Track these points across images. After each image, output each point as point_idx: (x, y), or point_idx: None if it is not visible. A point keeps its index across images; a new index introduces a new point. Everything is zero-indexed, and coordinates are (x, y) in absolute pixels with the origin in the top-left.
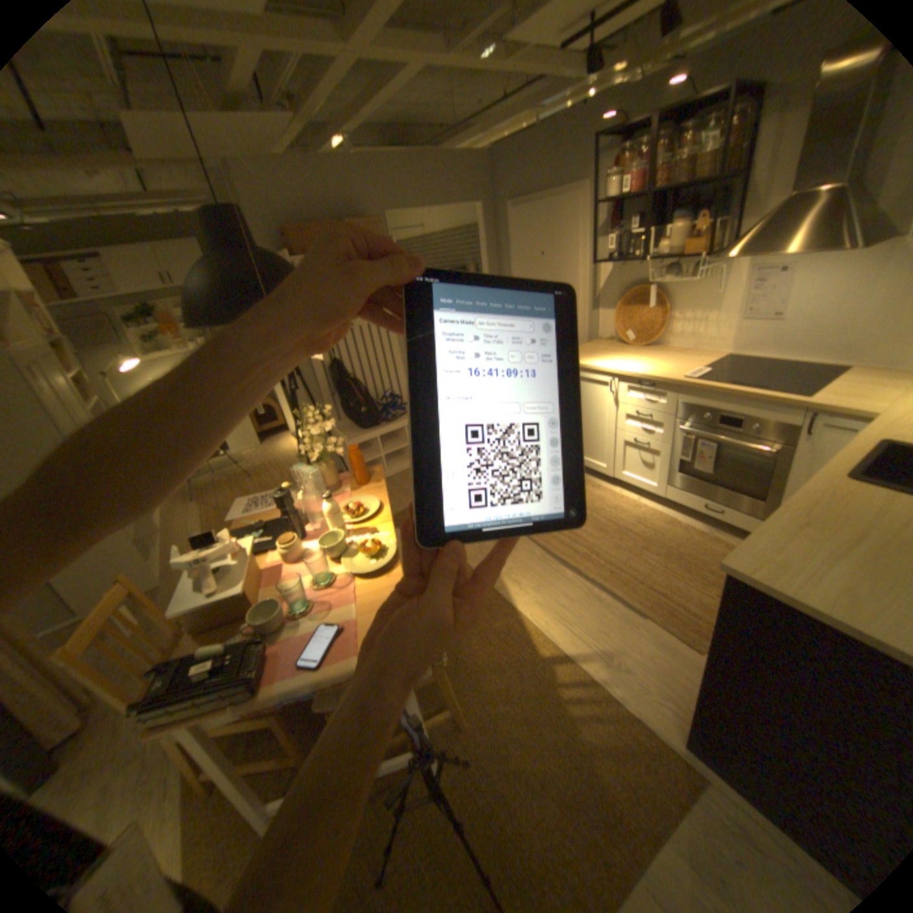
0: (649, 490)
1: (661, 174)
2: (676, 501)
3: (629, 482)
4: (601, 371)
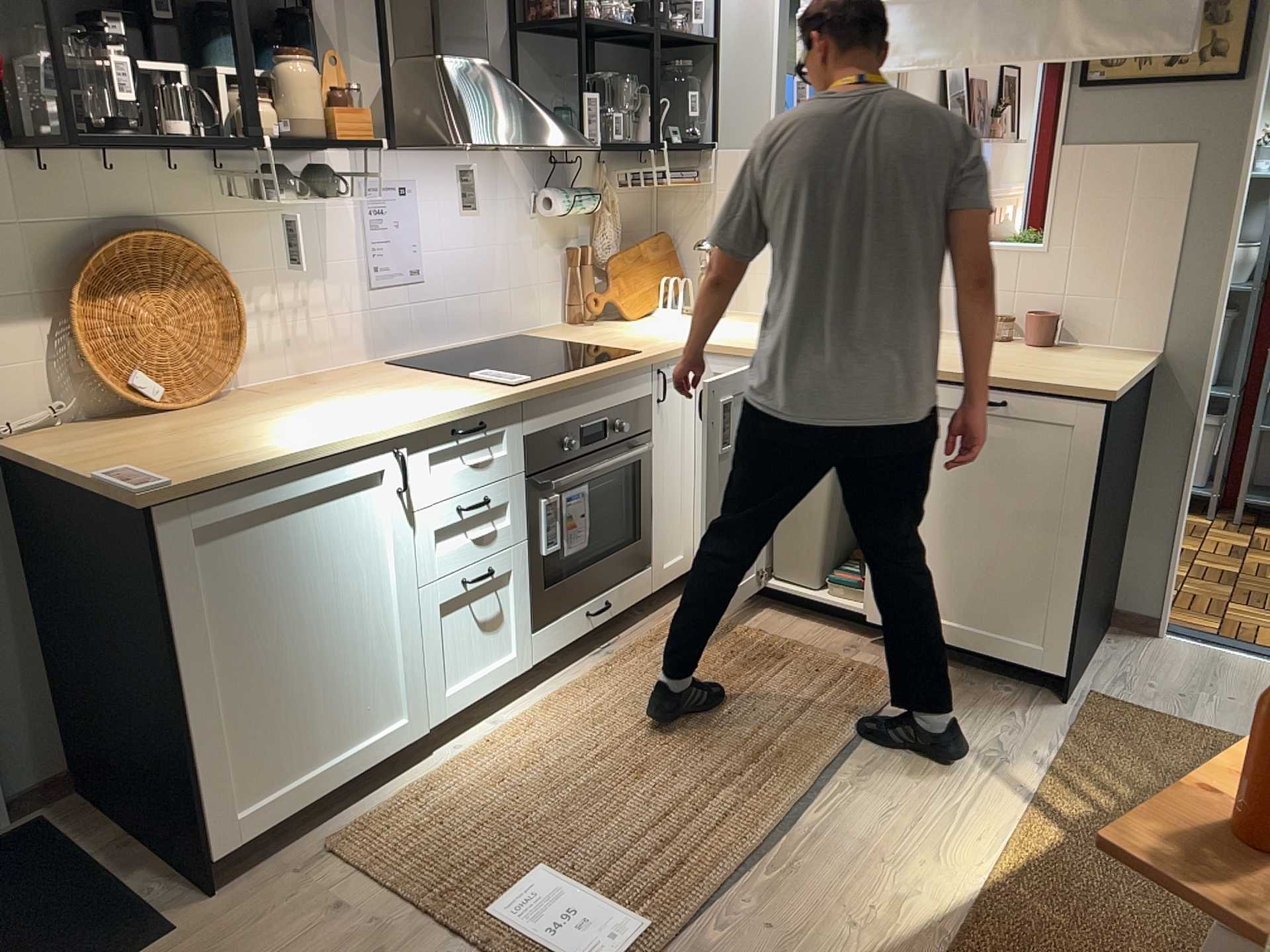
0: (506, 681)
1: None
2: (551, 653)
3: (468, 704)
4: (363, 447)
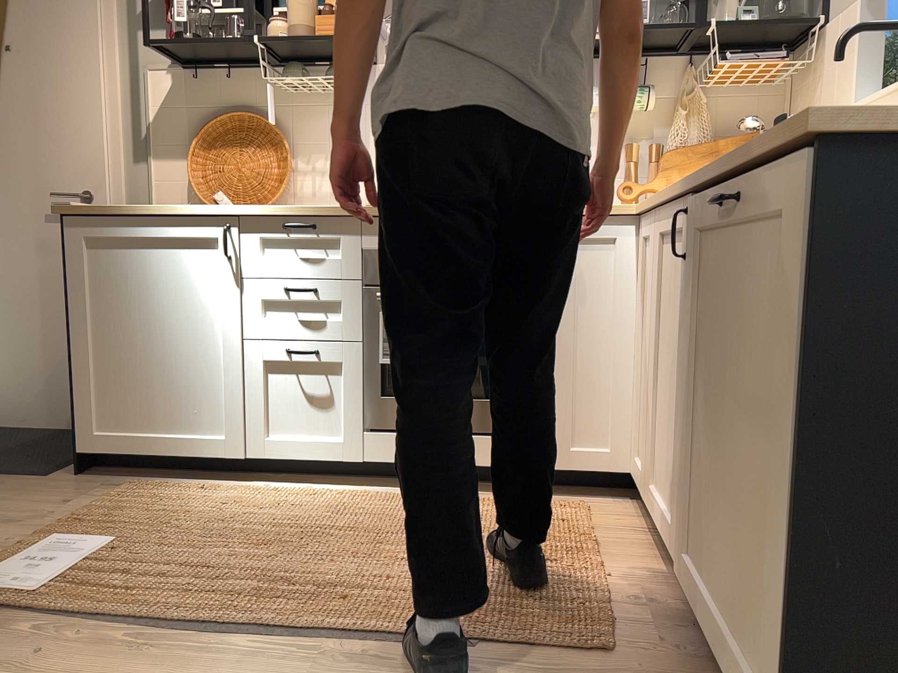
0: (328, 459)
1: None
2: (386, 461)
3: (284, 457)
4: (199, 216)
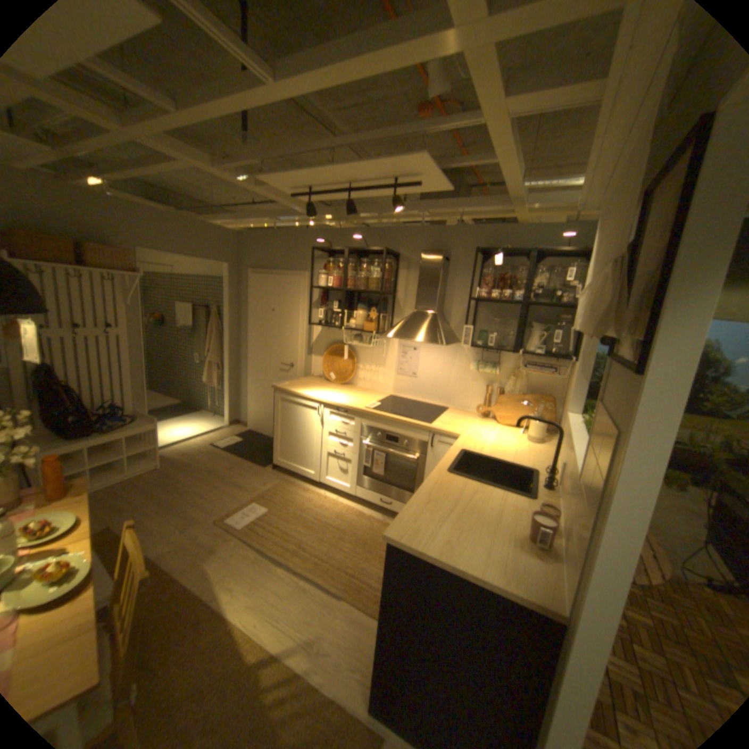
0: (344, 490)
1: (350, 281)
2: (362, 497)
3: (330, 485)
4: (312, 399)
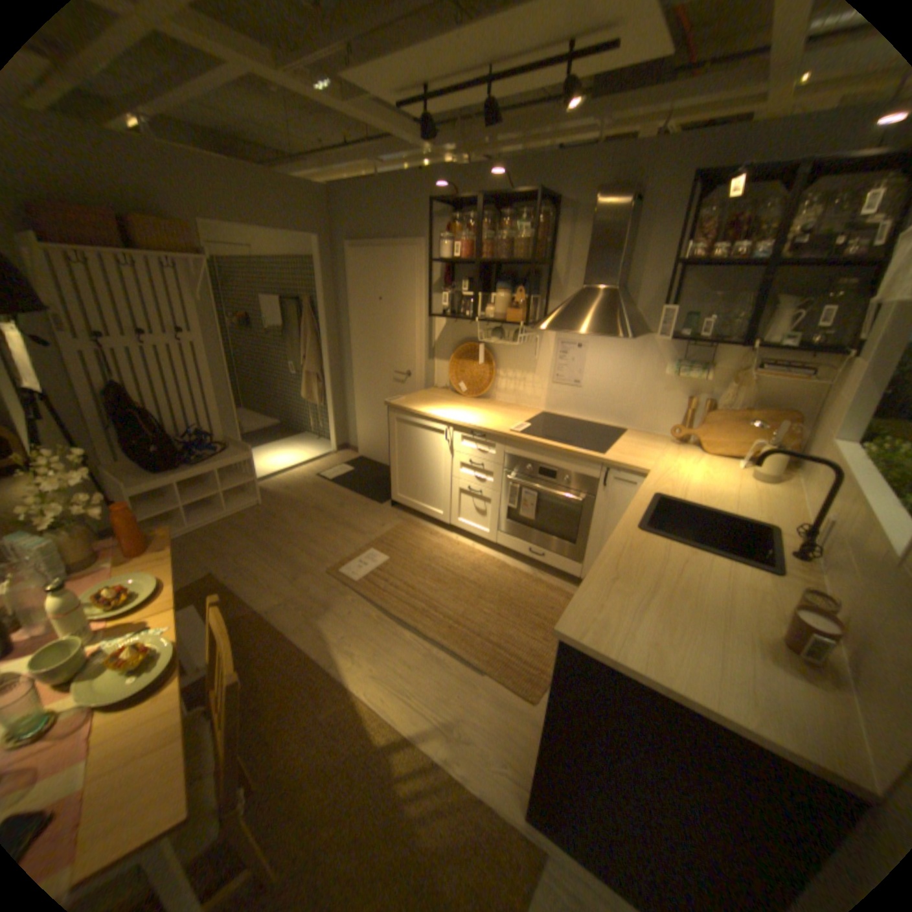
0: (481, 536)
1: (486, 249)
2: (505, 545)
3: (464, 528)
4: (437, 420)
